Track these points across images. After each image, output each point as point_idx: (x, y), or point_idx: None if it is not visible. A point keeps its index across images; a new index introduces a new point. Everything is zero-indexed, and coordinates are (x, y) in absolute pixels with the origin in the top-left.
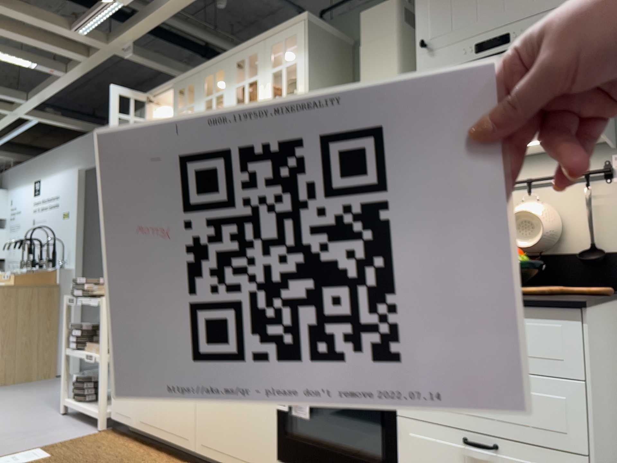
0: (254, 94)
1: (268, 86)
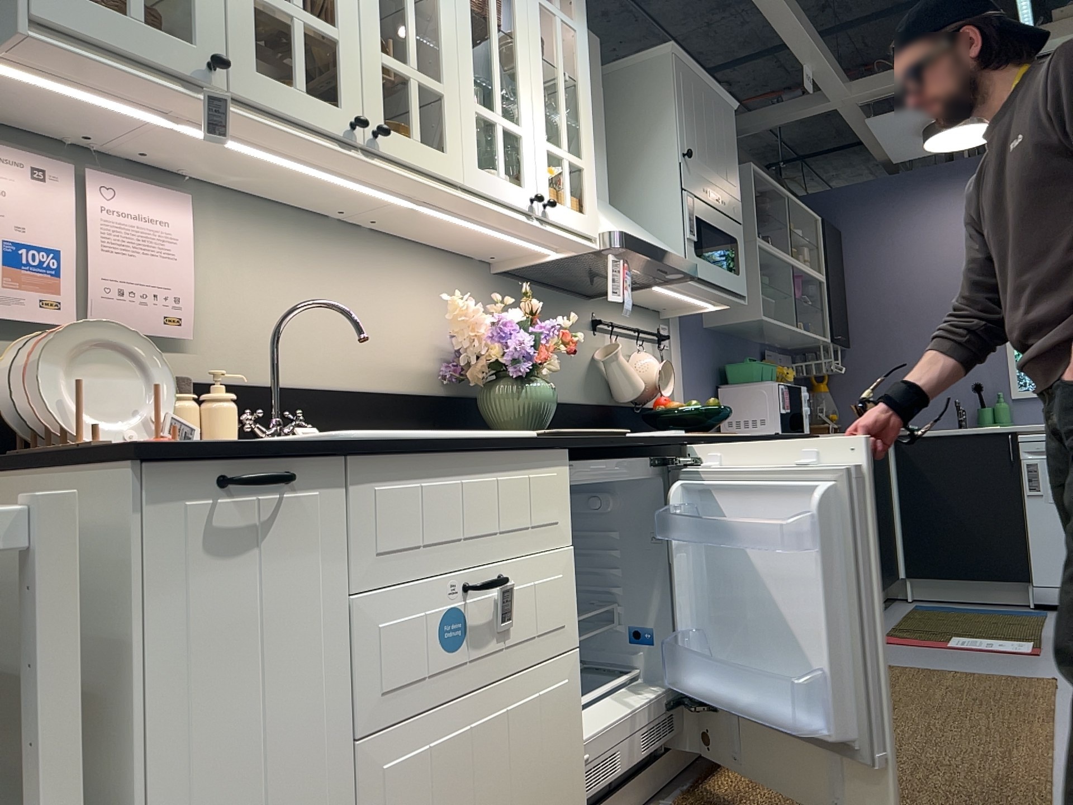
0: (495, 2)
1: (536, 22)
